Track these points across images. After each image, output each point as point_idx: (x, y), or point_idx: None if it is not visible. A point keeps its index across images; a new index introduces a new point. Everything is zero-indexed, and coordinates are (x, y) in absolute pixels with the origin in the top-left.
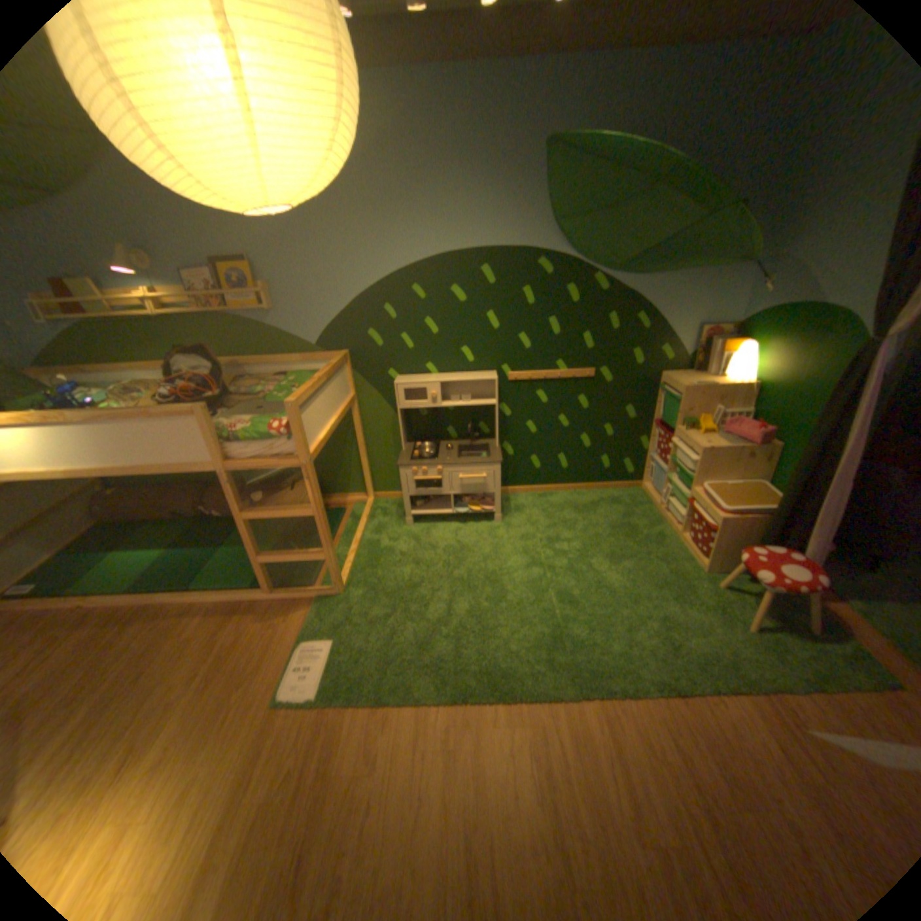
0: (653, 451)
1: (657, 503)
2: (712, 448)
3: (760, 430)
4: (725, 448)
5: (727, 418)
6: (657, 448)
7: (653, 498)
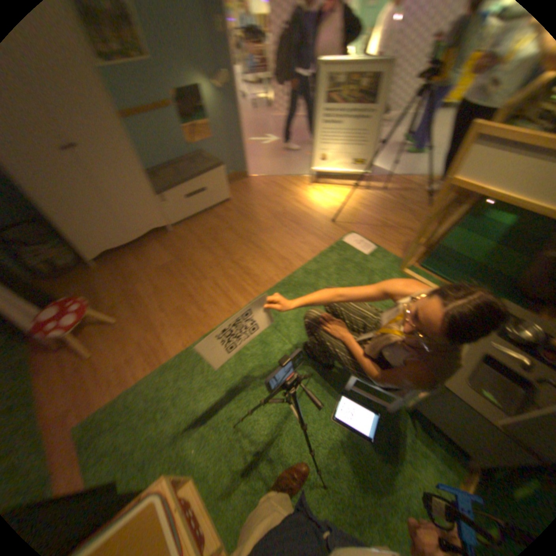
0: None
1: None
2: None
3: None
4: None
5: None
6: None
7: None
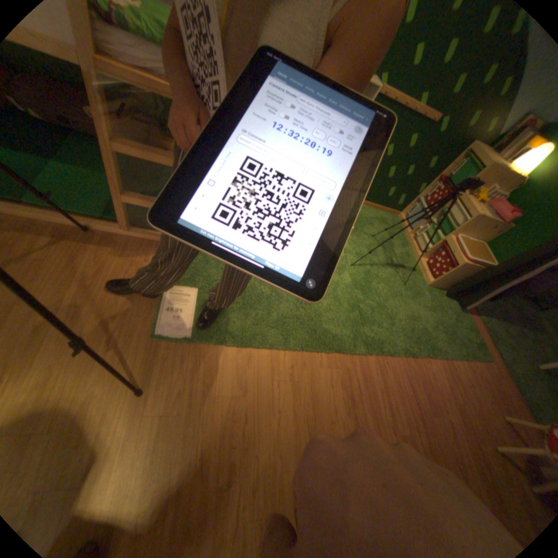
0: (424, 197)
1: (406, 231)
2: (482, 216)
3: (508, 213)
4: (487, 218)
5: (490, 196)
6: (429, 196)
7: (404, 227)
